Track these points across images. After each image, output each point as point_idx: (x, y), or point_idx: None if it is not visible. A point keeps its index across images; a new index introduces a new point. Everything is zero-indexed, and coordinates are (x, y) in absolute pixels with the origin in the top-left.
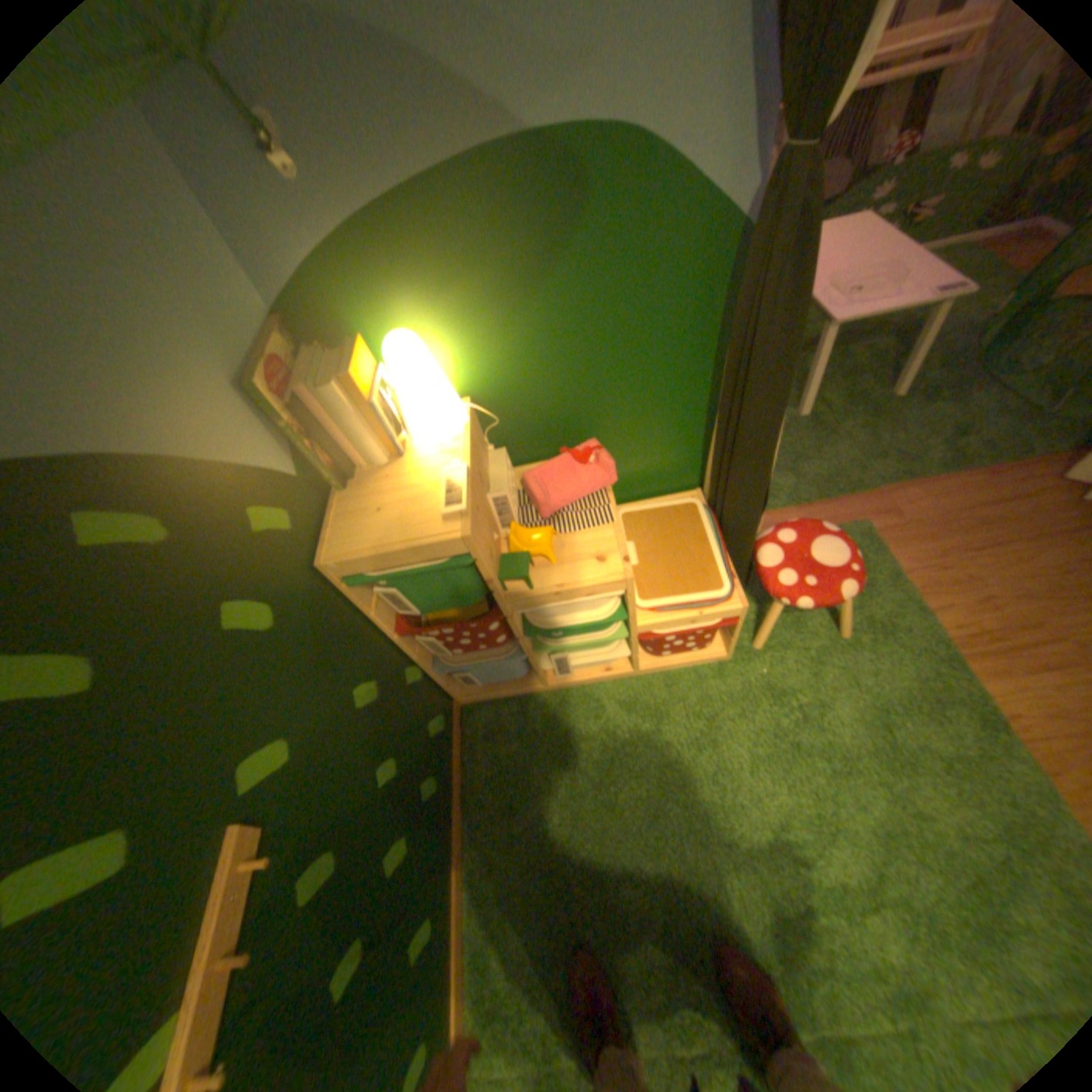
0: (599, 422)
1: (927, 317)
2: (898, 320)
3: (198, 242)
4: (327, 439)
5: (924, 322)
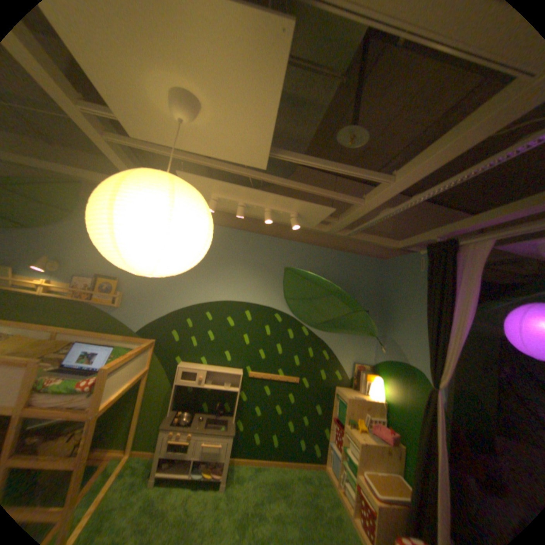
0: (409, 440)
1: None
2: None
3: (368, 351)
4: (358, 382)
5: None
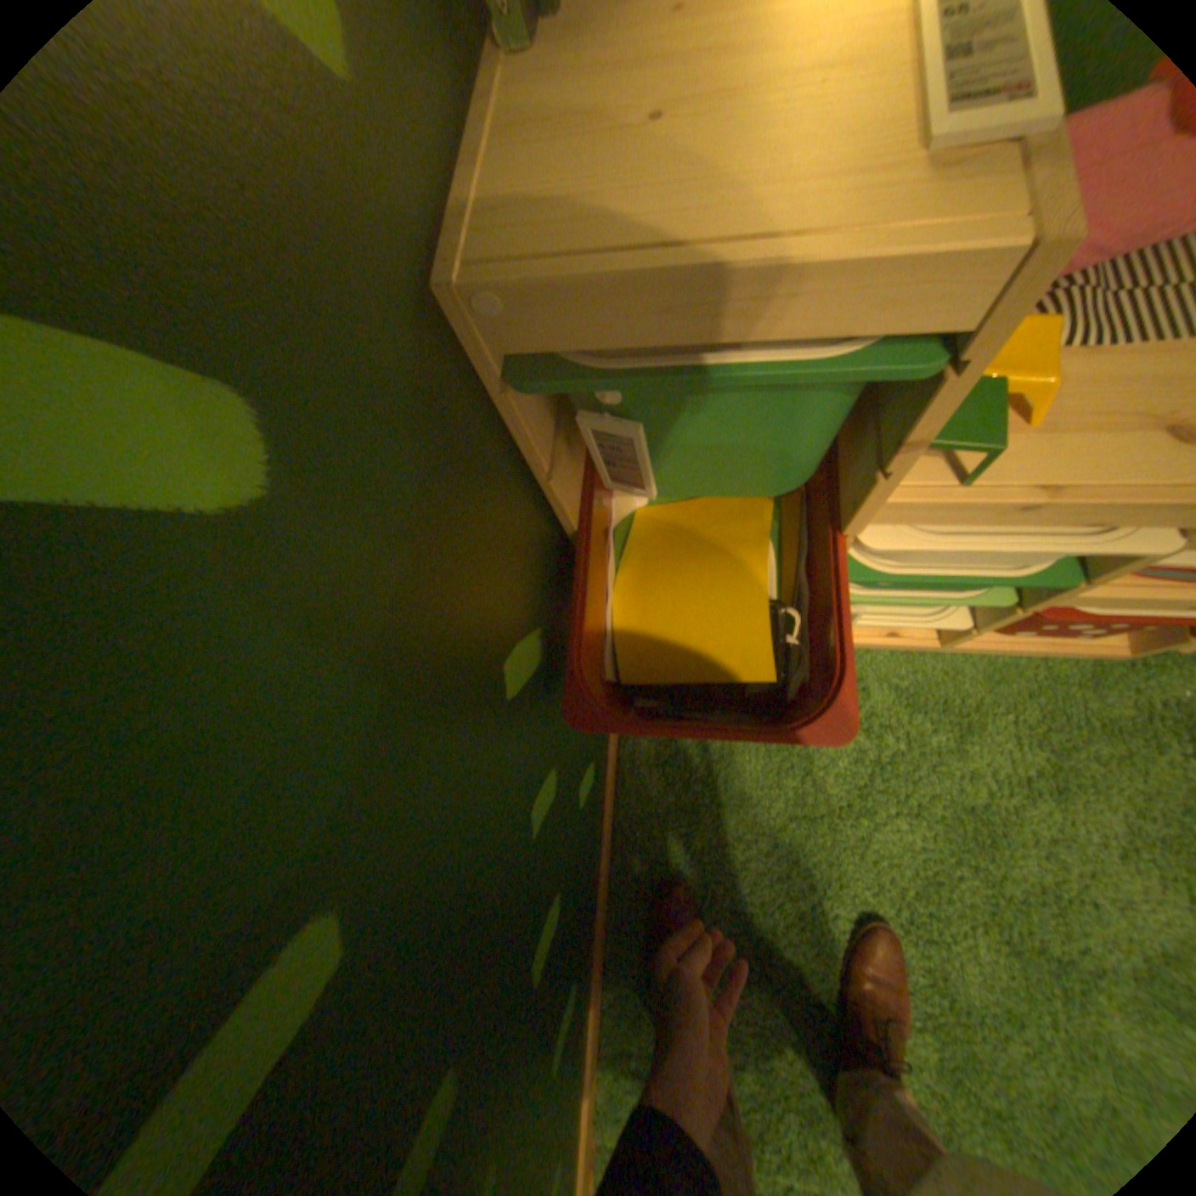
0: None
1: None
2: None
3: None
4: None
5: None
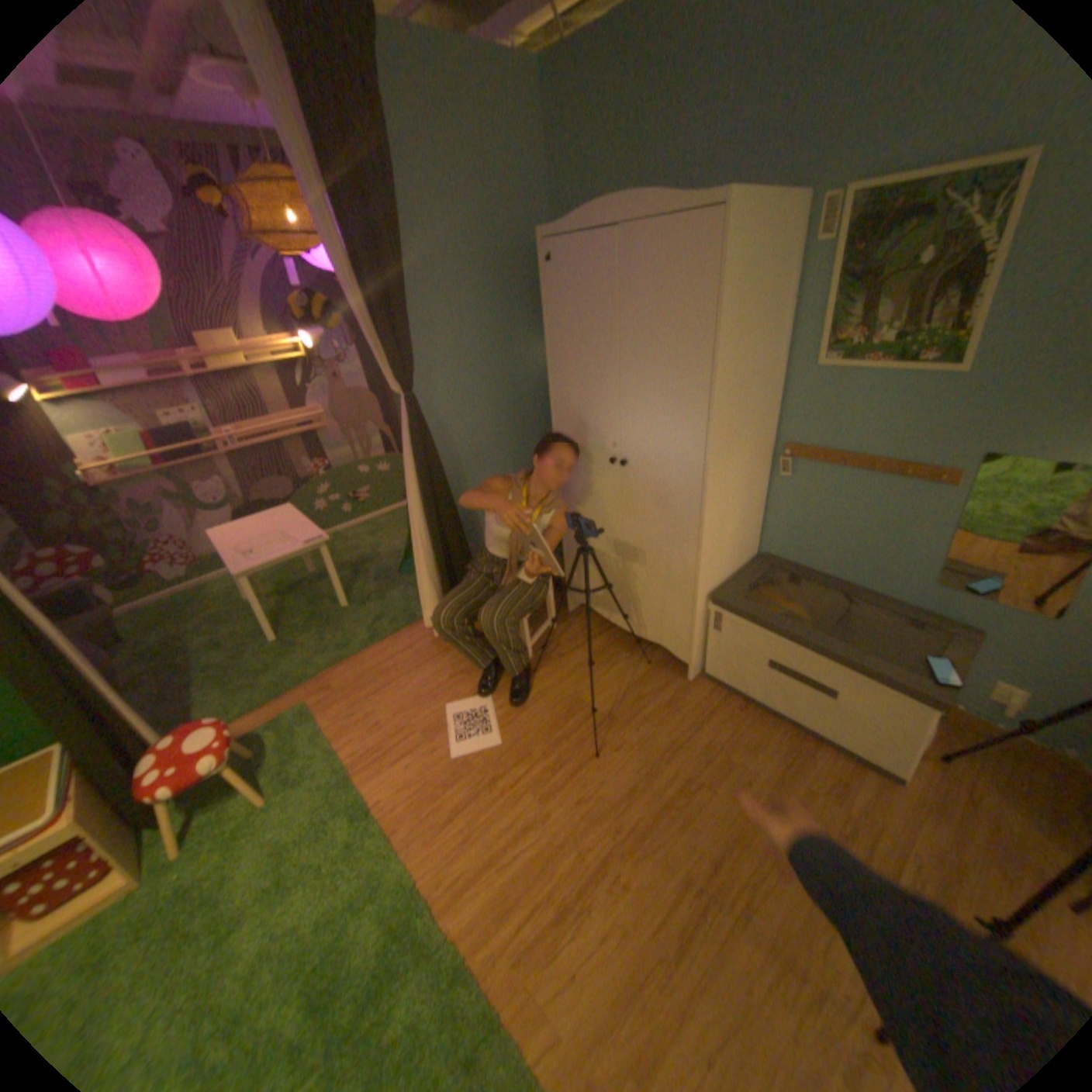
0: None
1: (374, 552)
2: (346, 559)
3: None
4: None
5: (372, 556)
